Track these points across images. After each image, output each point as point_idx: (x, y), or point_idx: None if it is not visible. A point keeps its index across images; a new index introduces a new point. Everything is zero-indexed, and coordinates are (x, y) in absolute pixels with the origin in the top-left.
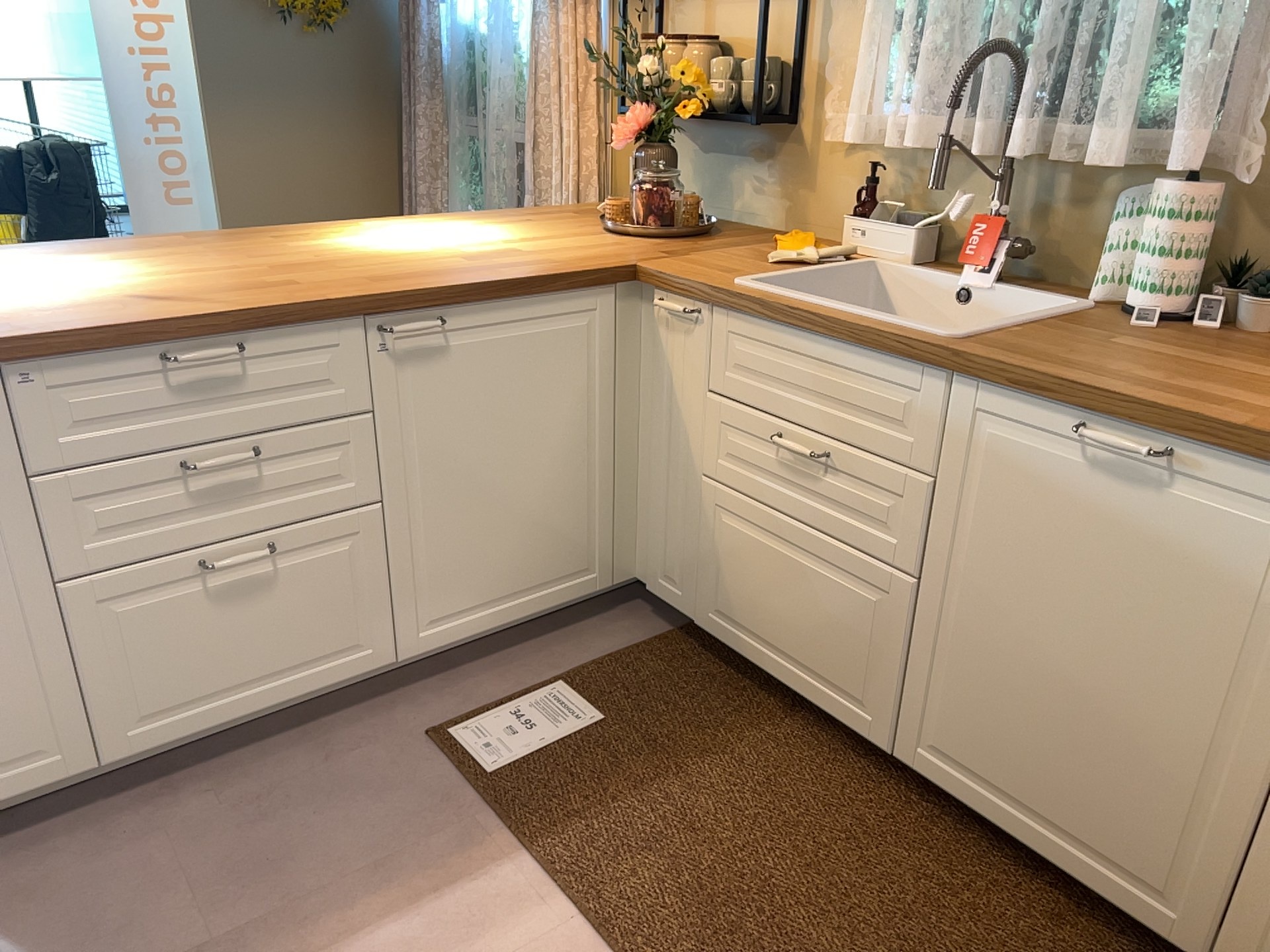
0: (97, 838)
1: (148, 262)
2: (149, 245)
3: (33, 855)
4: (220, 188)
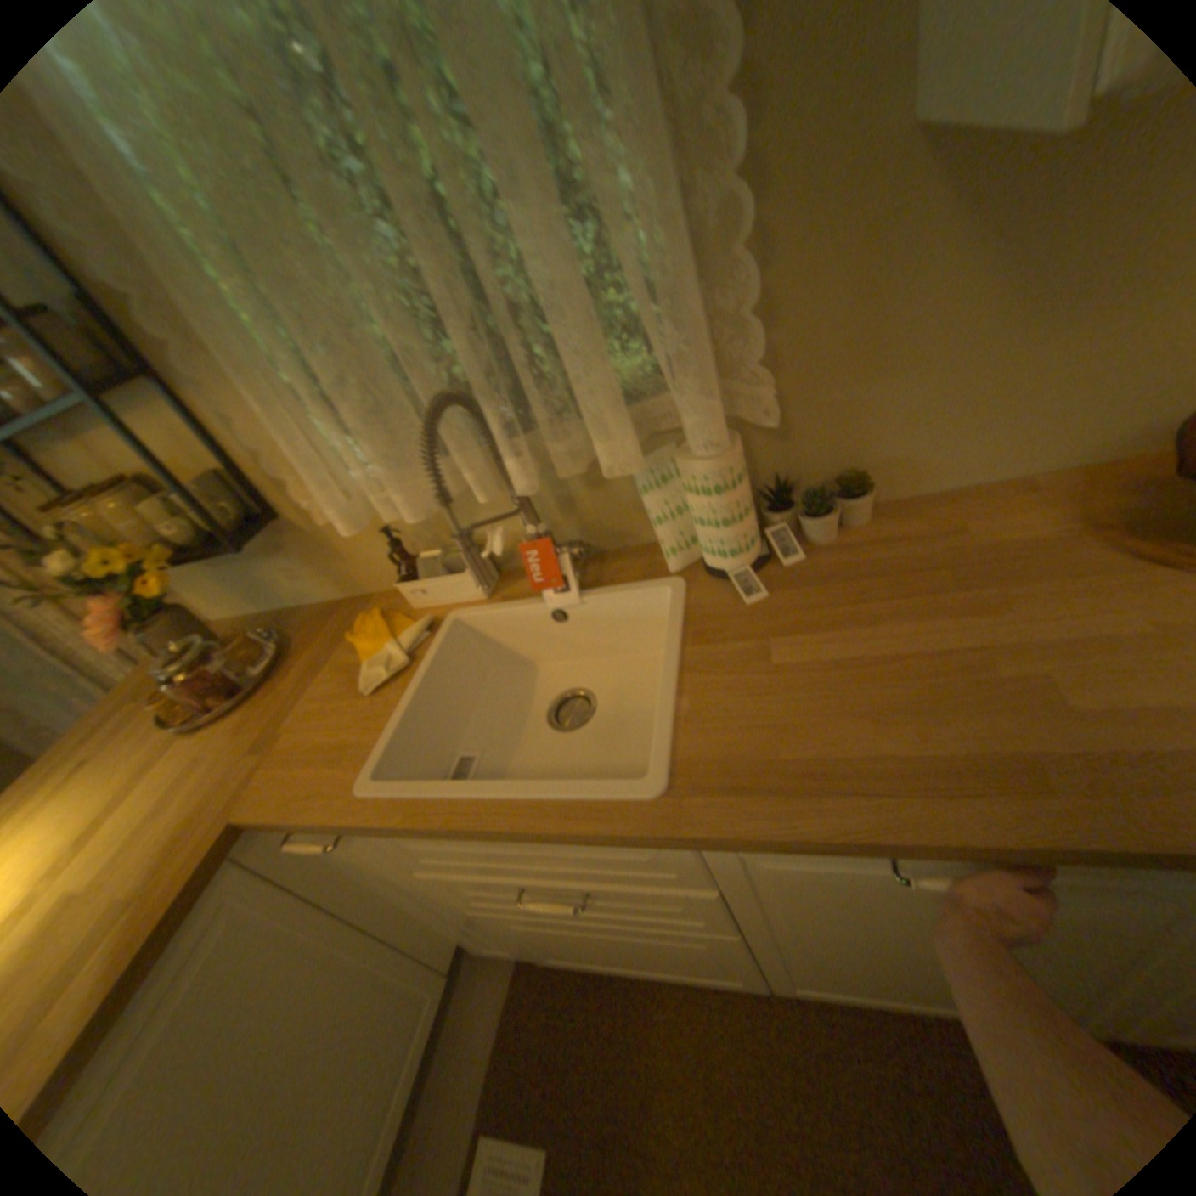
0: None
1: None
2: None
3: None
4: None
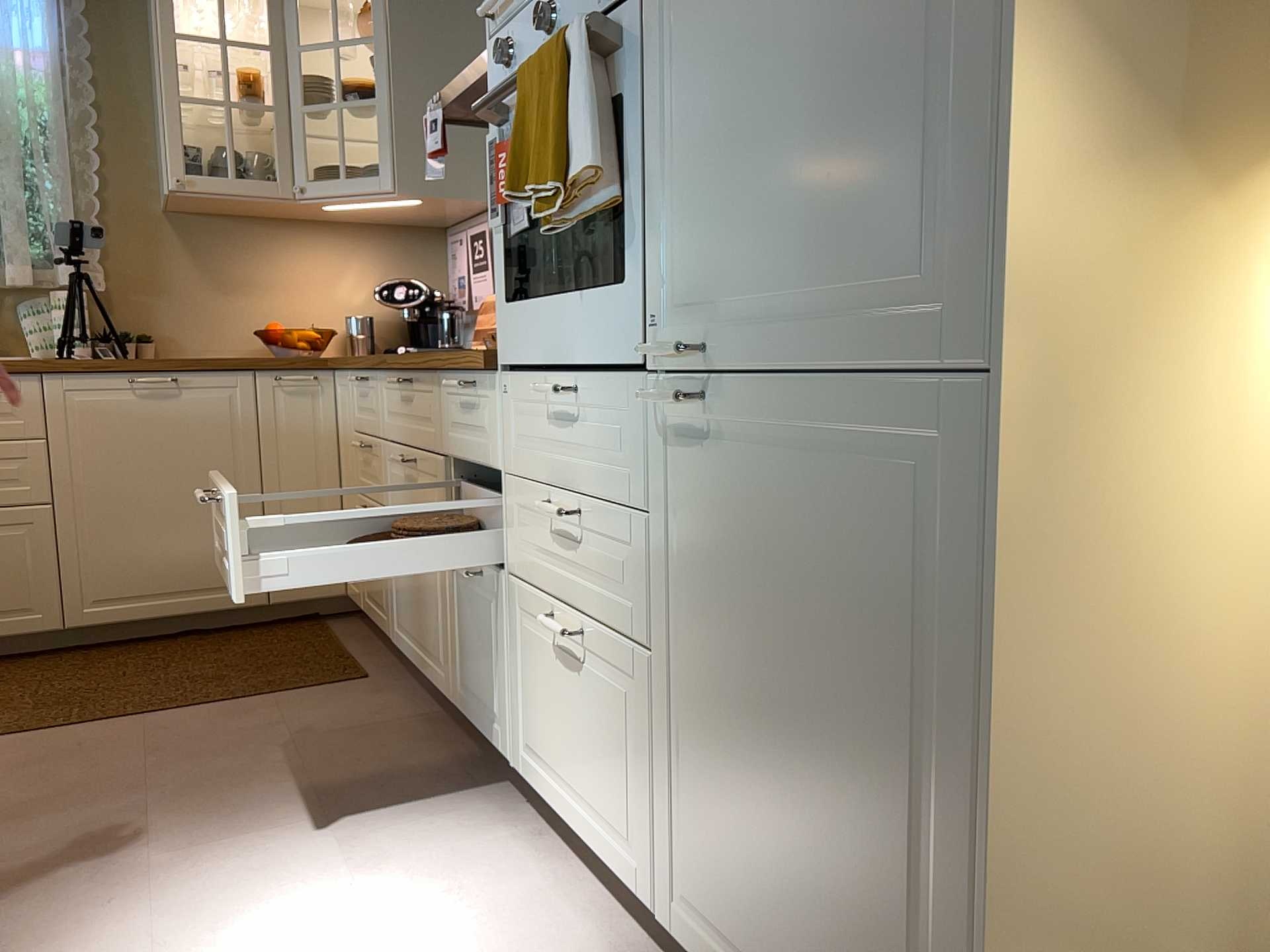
0: None
1: None
2: None
3: None
4: None
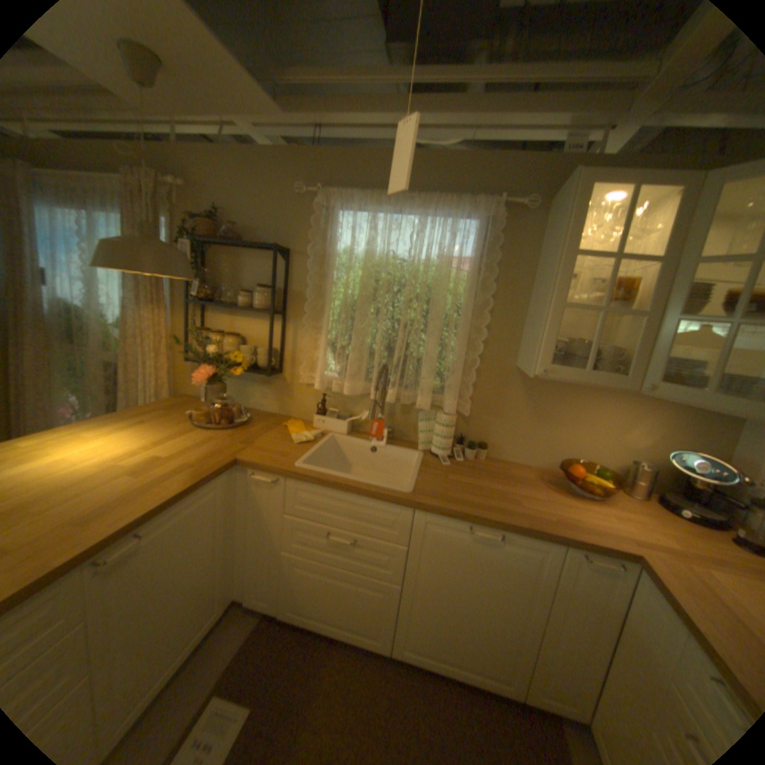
0: None
1: None
2: None
3: None
4: None
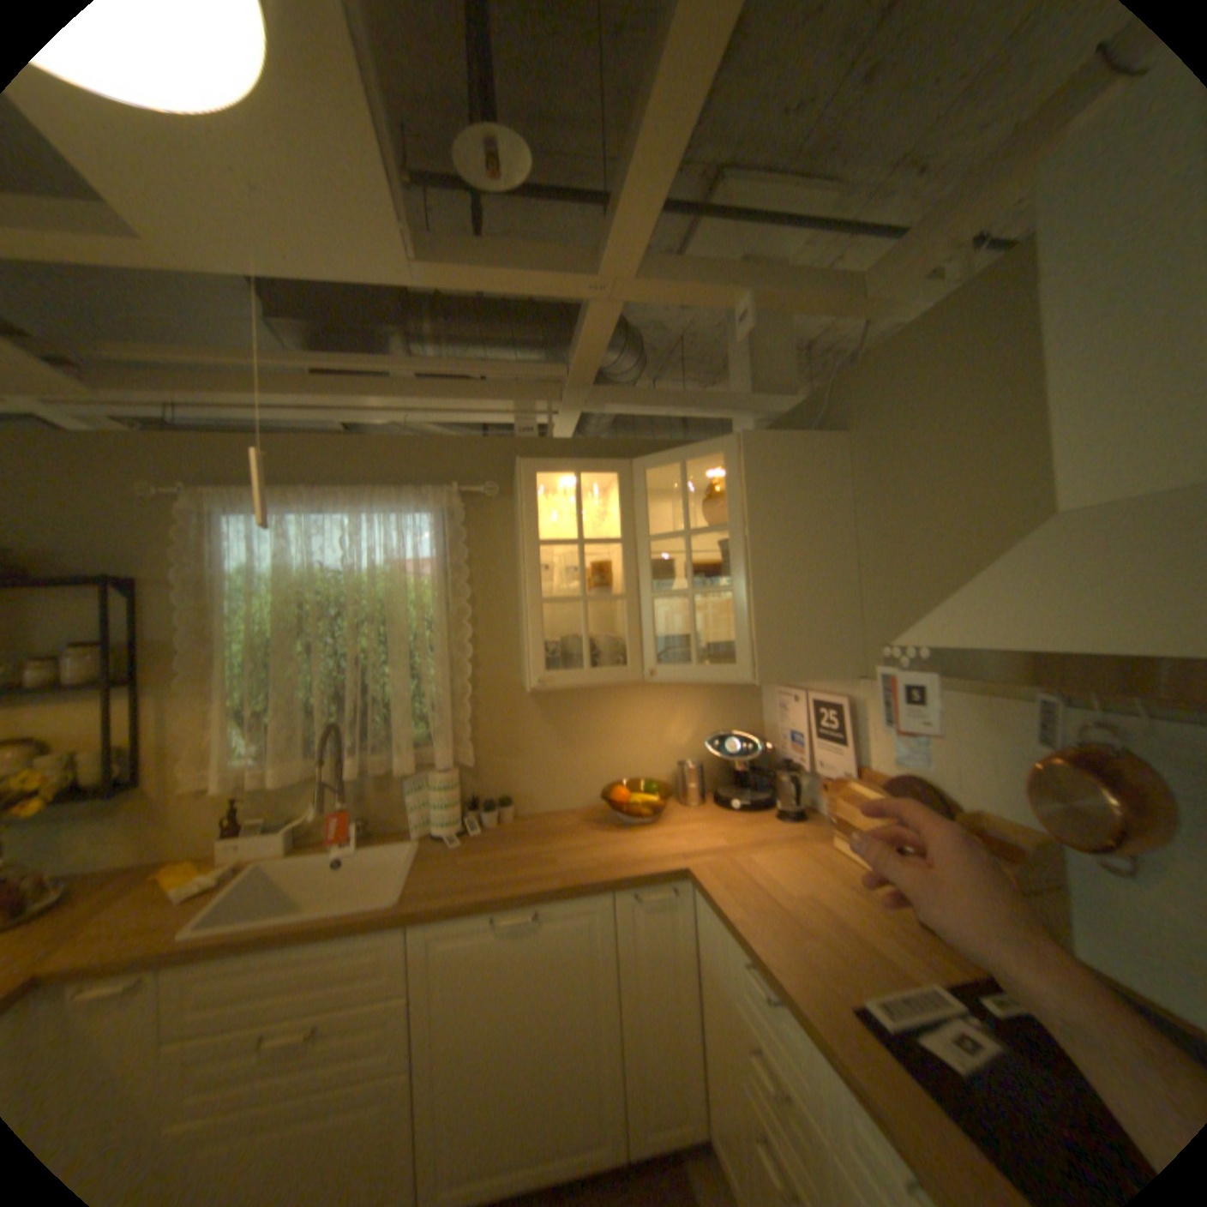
0: None
1: None
2: None
3: None
4: None
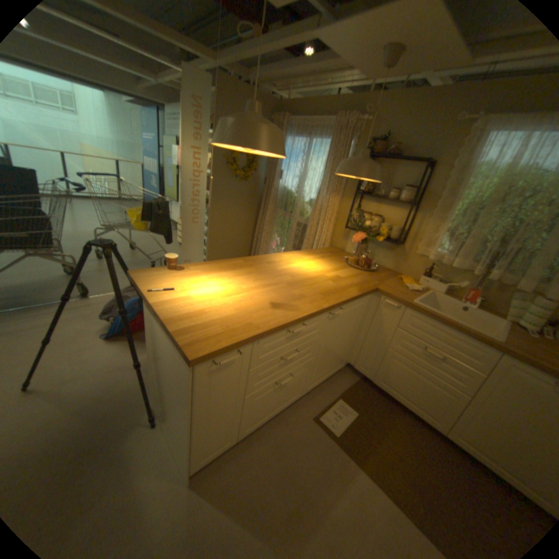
0: (237, 467)
1: (247, 277)
2: (237, 265)
3: (220, 475)
4: (209, 221)
